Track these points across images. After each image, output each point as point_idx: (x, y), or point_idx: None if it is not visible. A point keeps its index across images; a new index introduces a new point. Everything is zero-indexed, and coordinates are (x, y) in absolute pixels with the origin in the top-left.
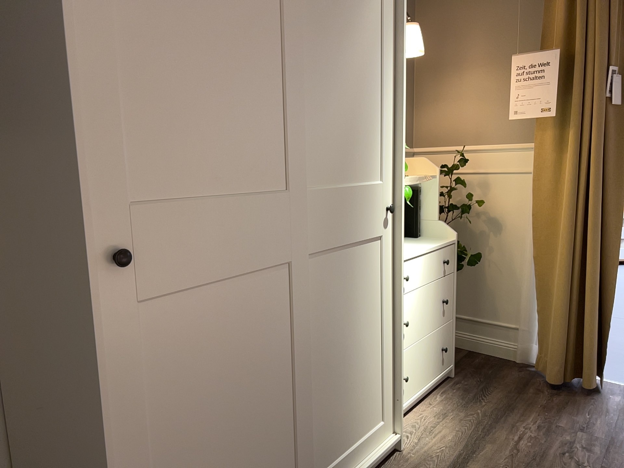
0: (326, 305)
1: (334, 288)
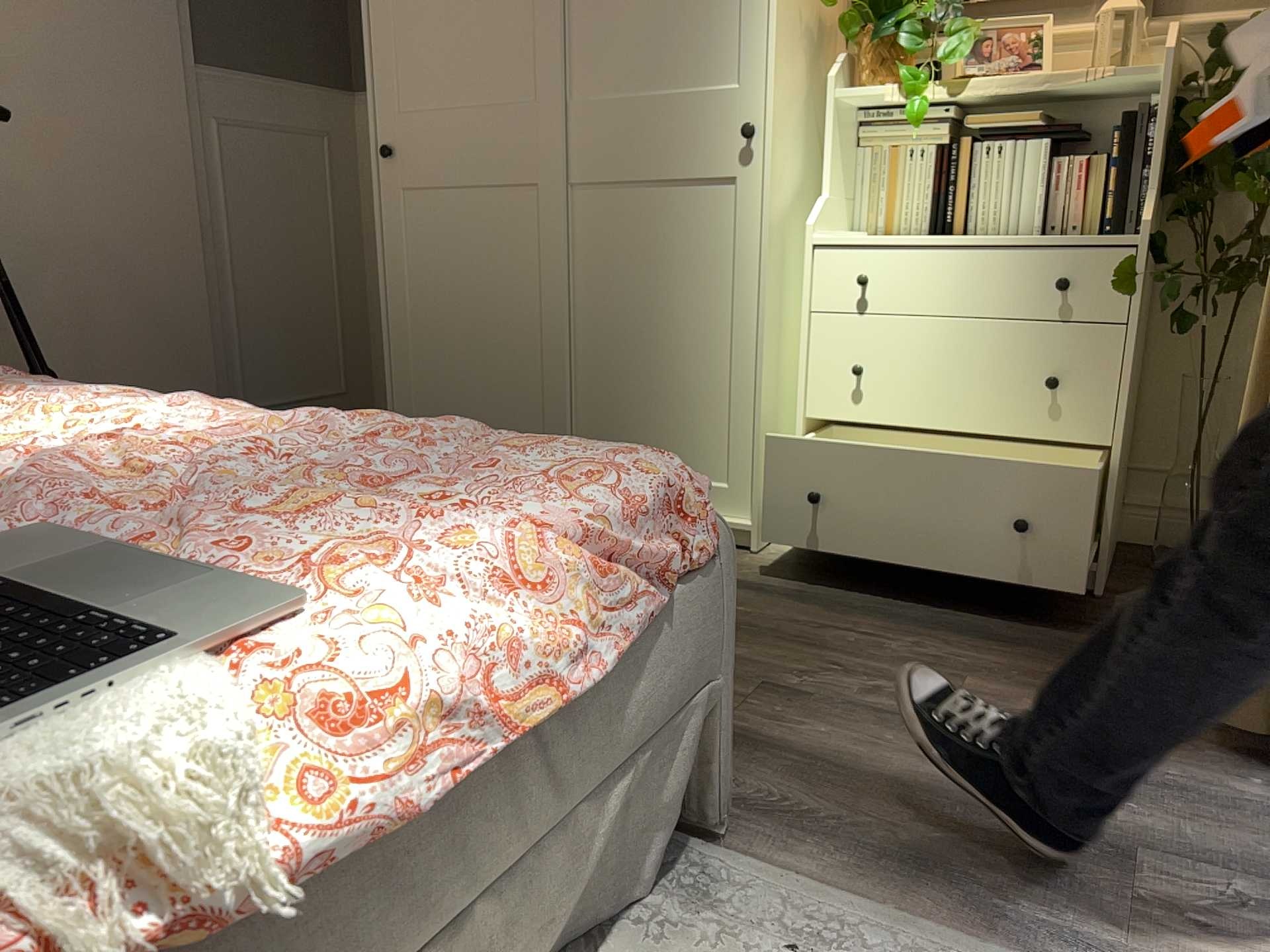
0: (608, 264)
1: (624, 244)
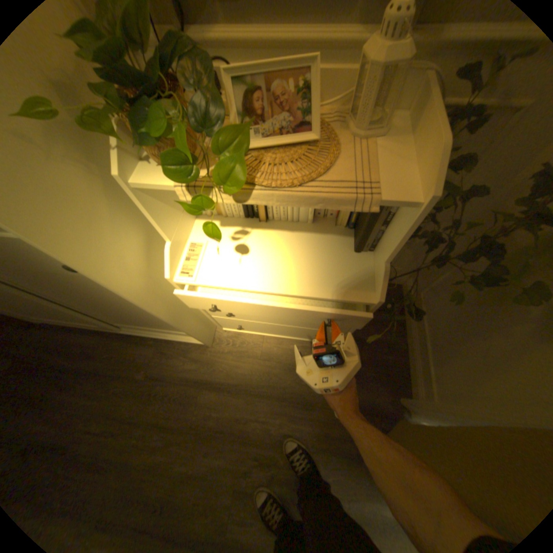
0: (48, 290)
1: (48, 286)
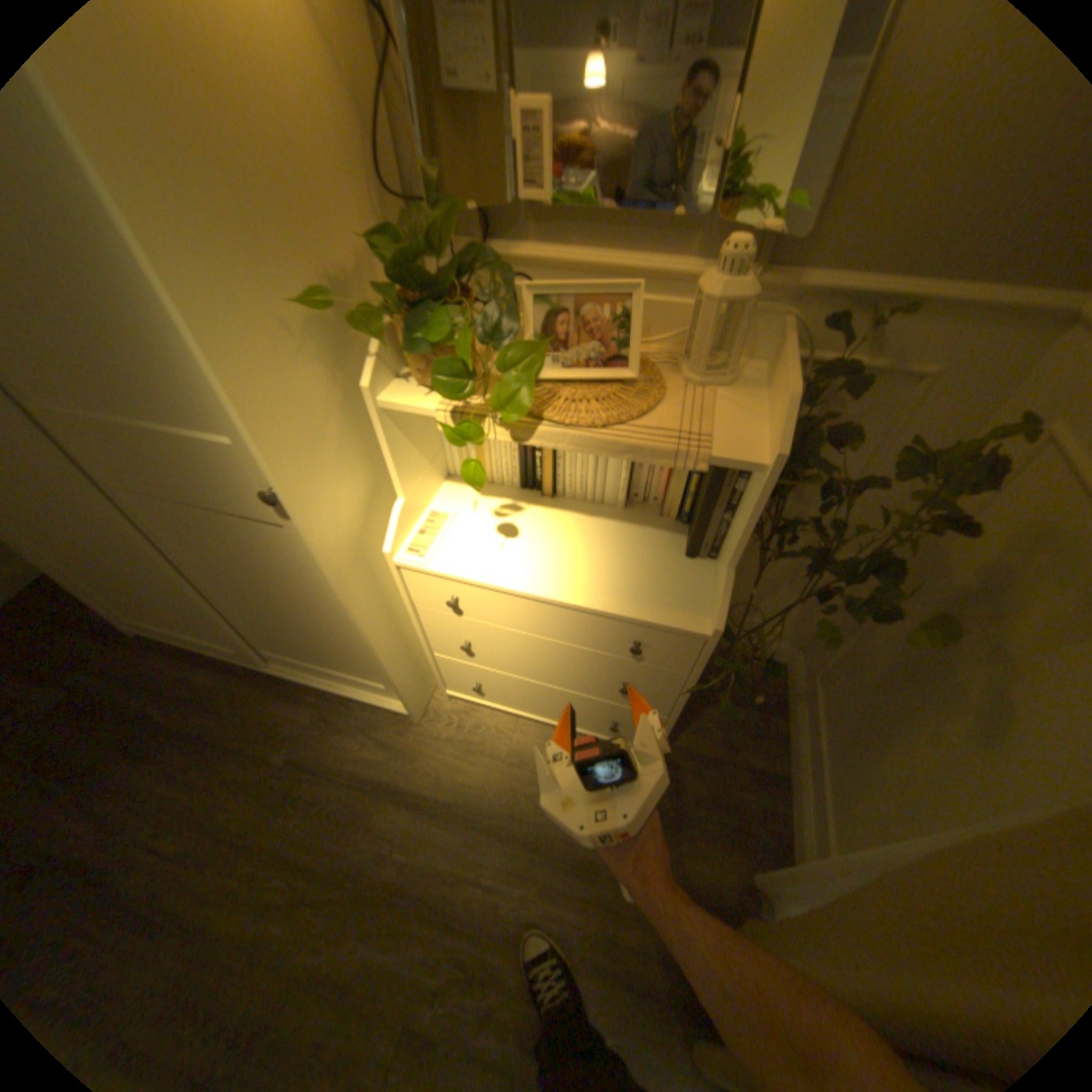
0: (195, 554)
1: (200, 544)
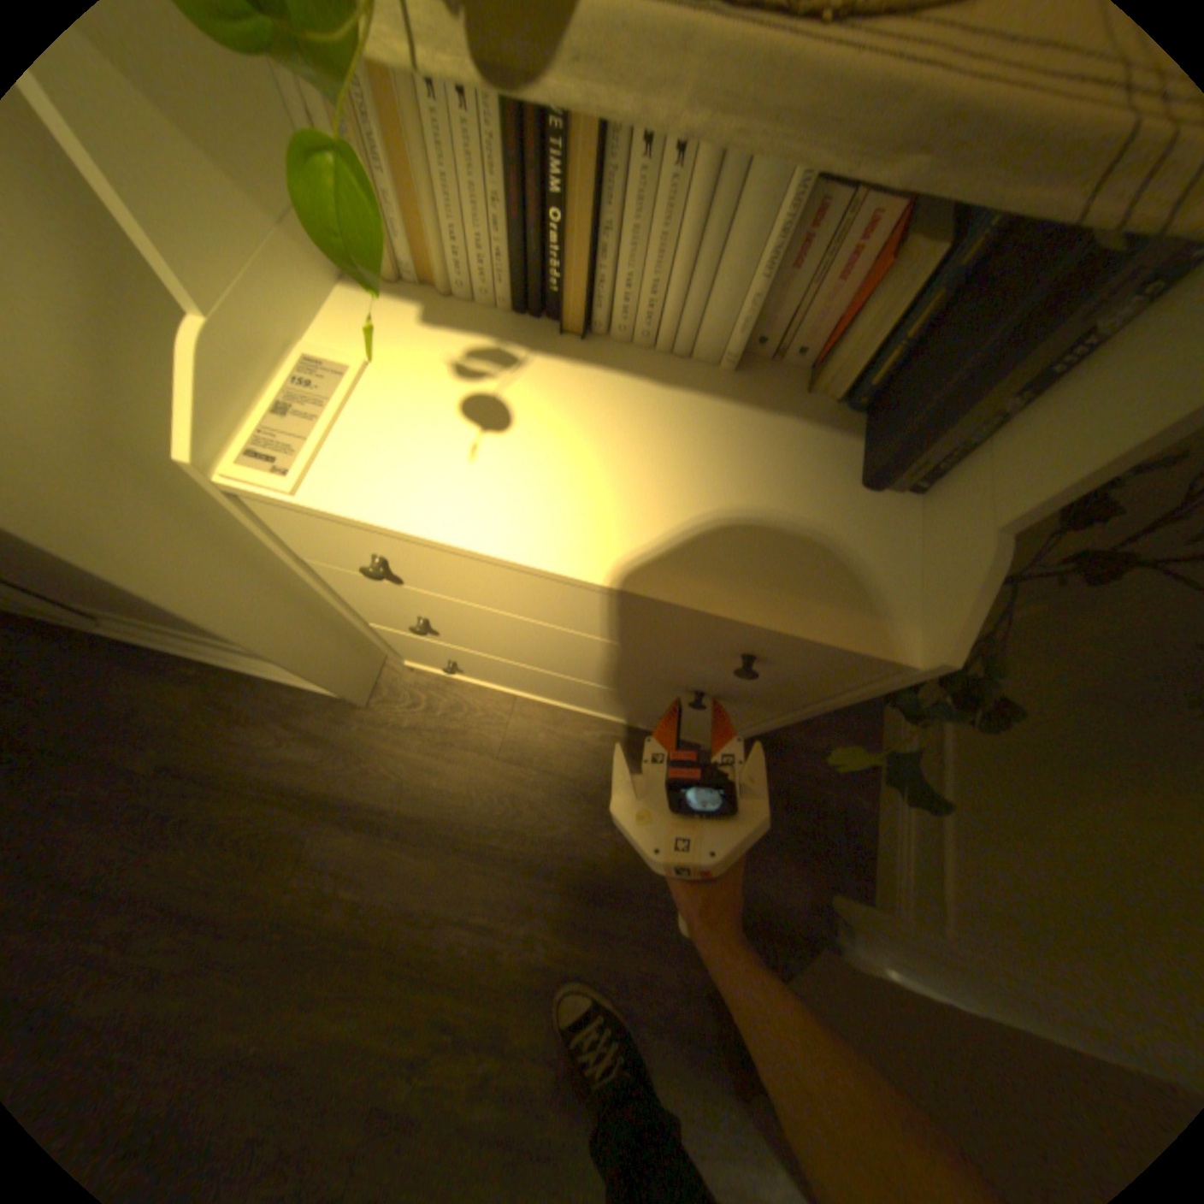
0: None
1: None
